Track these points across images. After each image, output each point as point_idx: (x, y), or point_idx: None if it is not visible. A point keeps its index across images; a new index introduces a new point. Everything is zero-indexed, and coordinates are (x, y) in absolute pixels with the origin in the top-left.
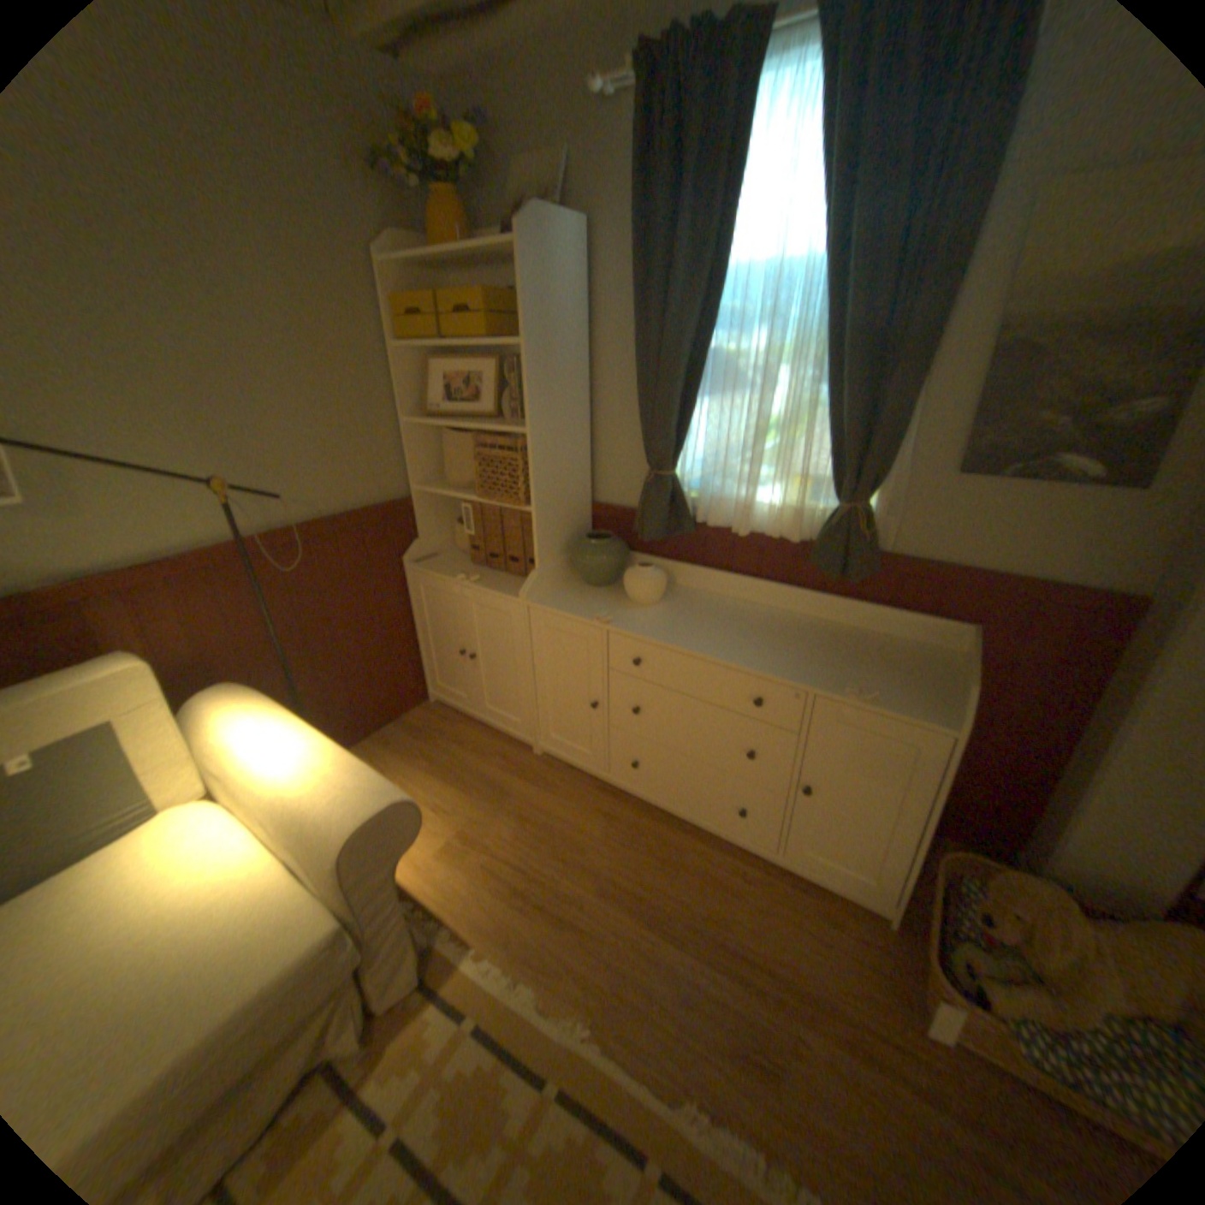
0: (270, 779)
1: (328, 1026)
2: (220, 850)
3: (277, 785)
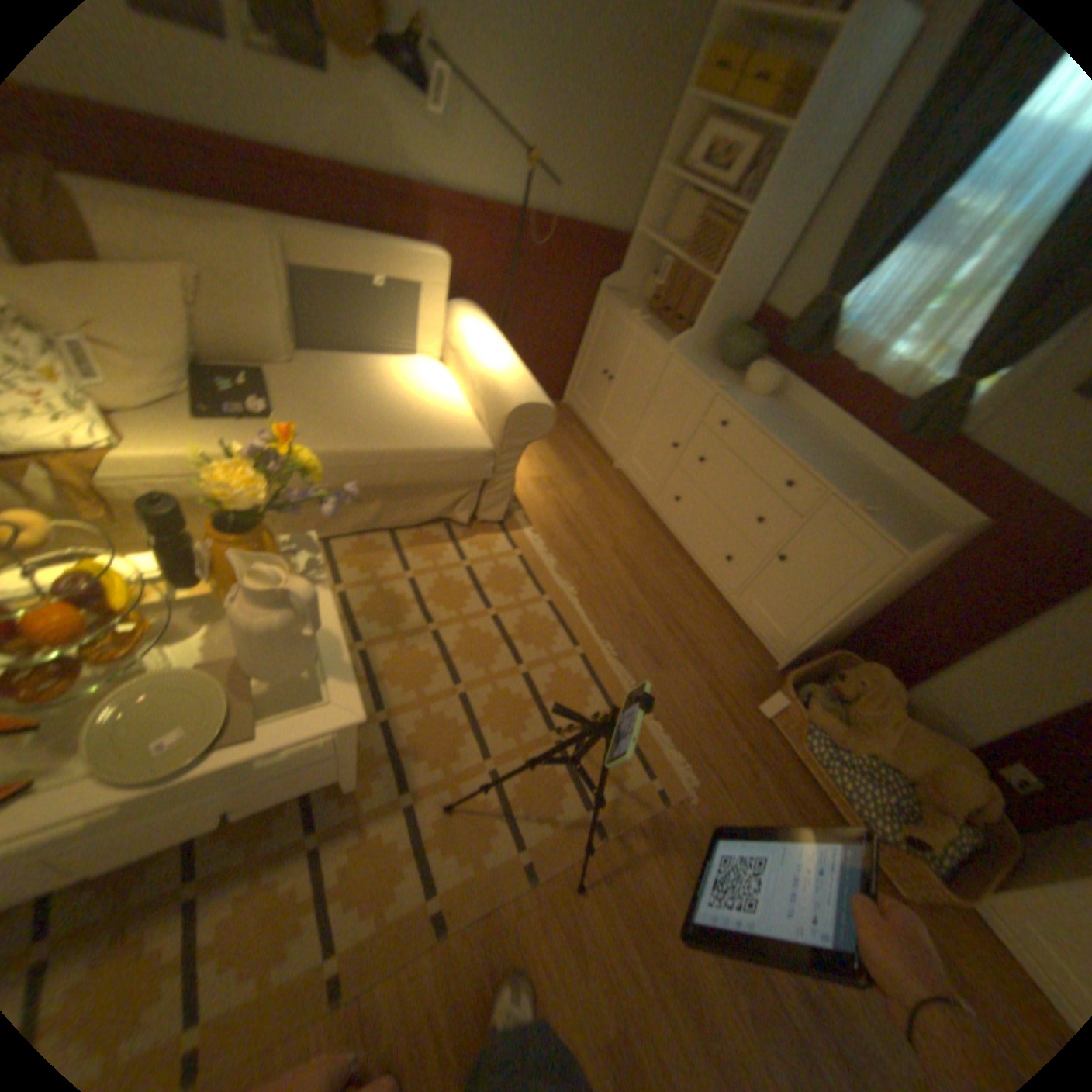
0: (486, 363)
1: (459, 504)
2: (444, 390)
3: (489, 367)
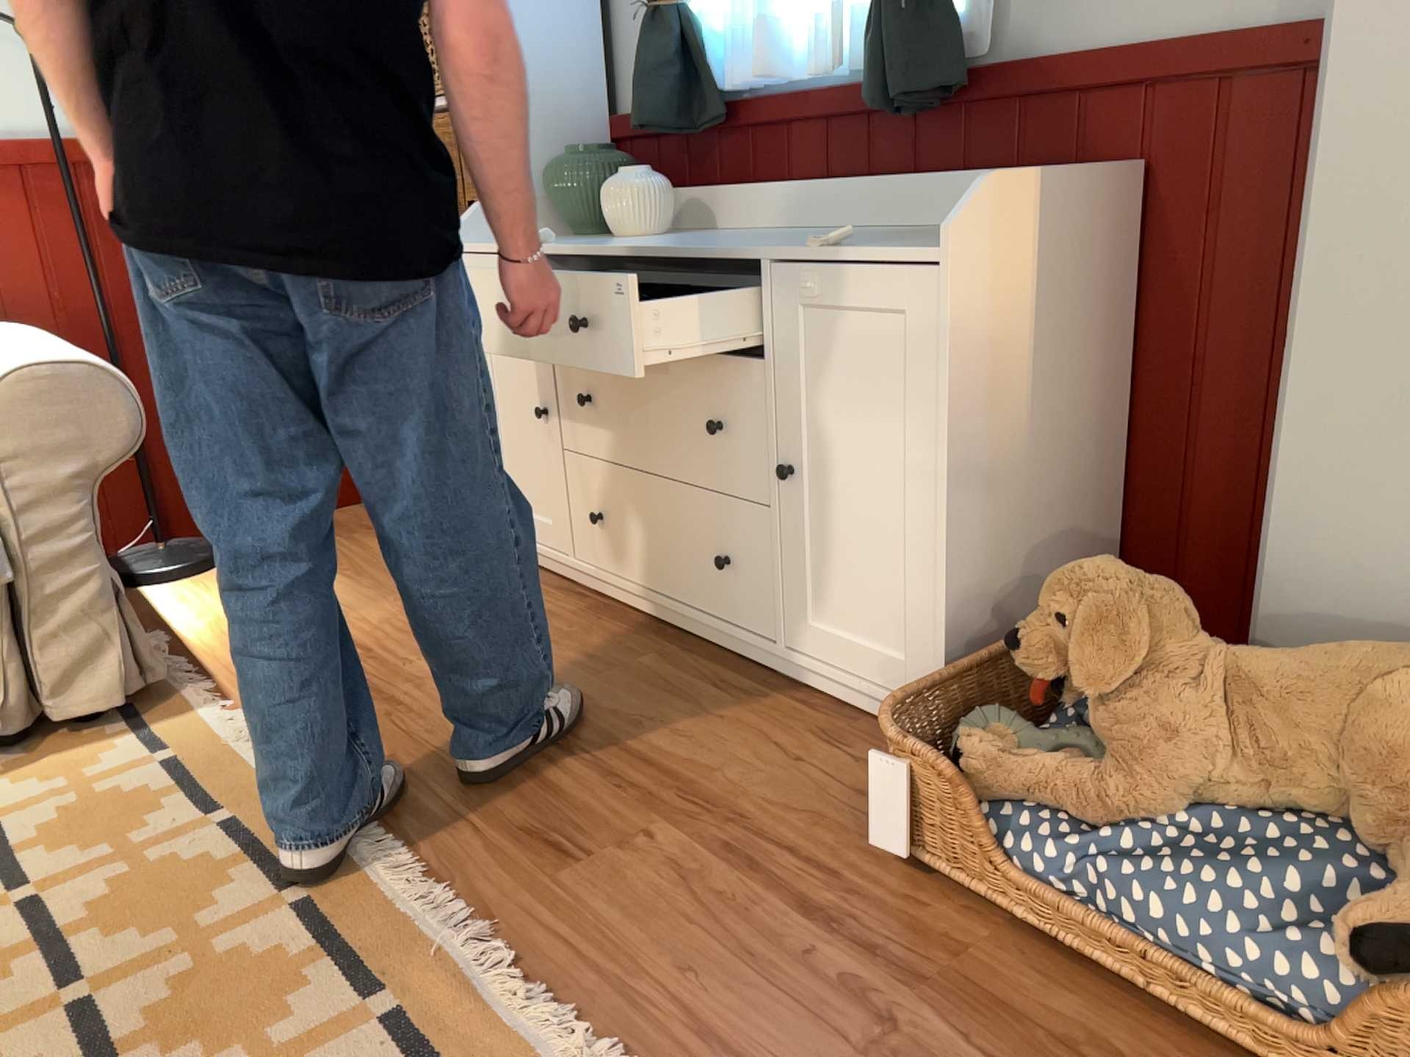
0: None
1: None
2: None
3: None
